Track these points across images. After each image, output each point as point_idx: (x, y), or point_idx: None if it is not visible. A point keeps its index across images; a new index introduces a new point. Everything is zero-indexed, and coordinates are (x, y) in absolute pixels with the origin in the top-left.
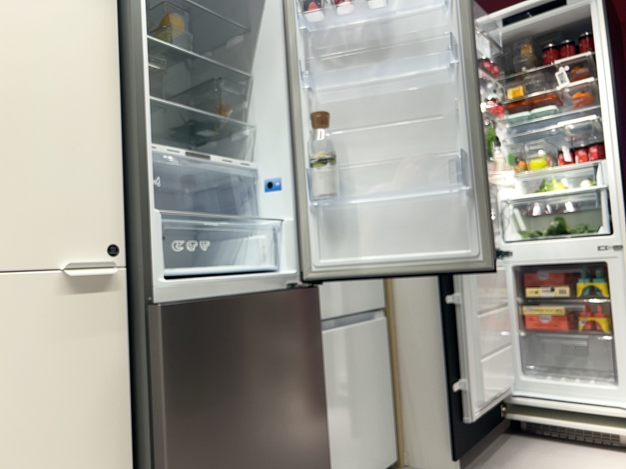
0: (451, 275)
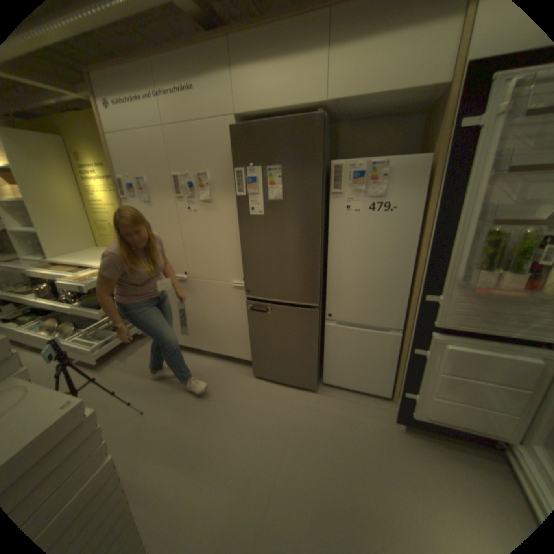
0: (428, 339)
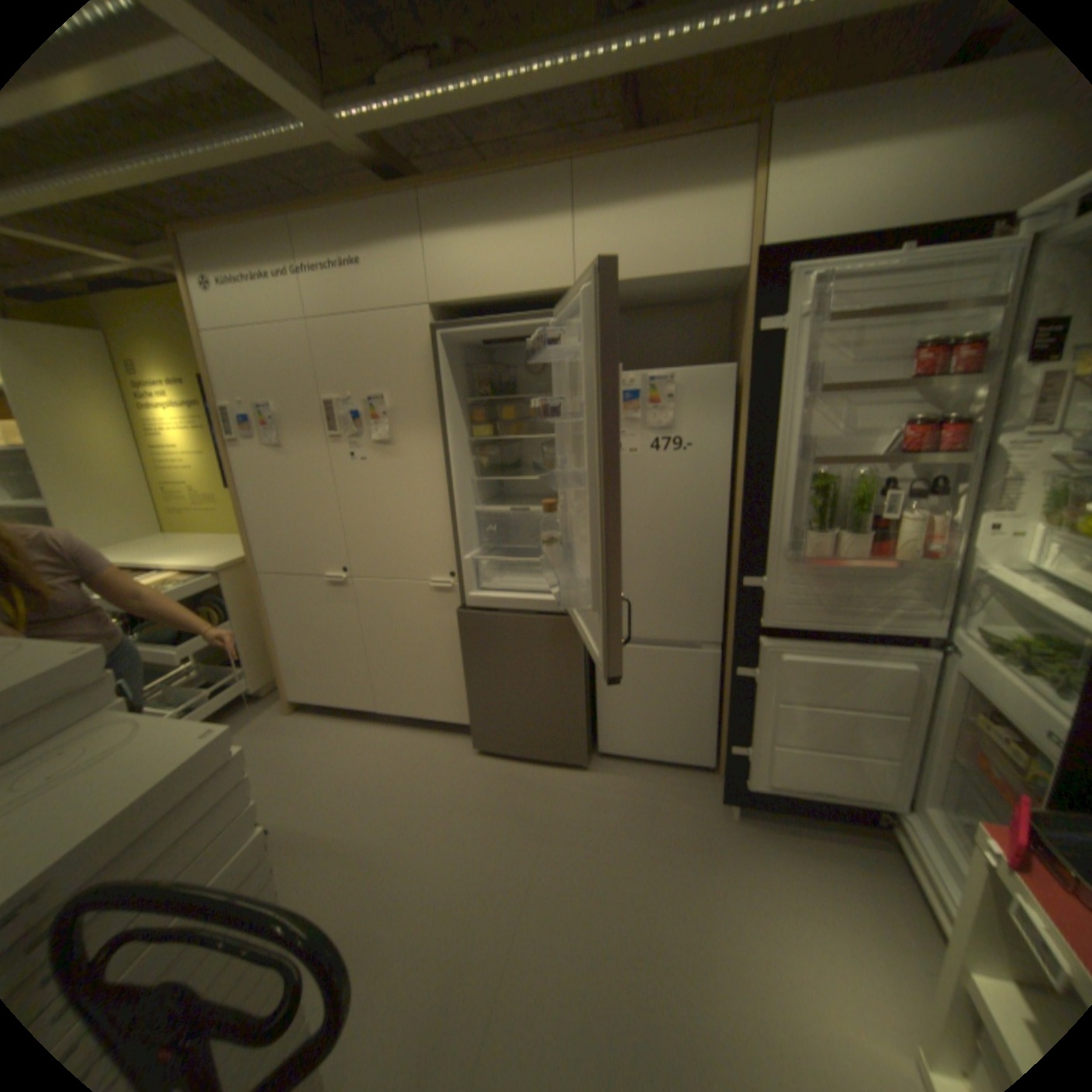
0: (755, 650)
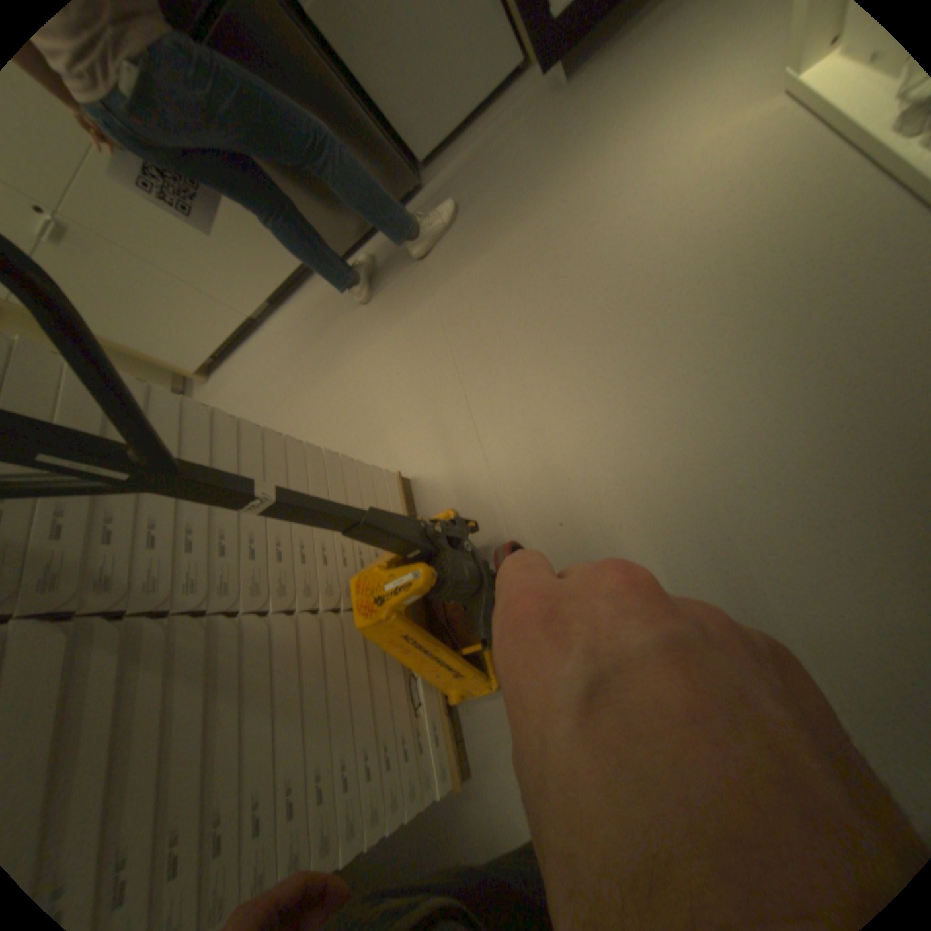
0: None
